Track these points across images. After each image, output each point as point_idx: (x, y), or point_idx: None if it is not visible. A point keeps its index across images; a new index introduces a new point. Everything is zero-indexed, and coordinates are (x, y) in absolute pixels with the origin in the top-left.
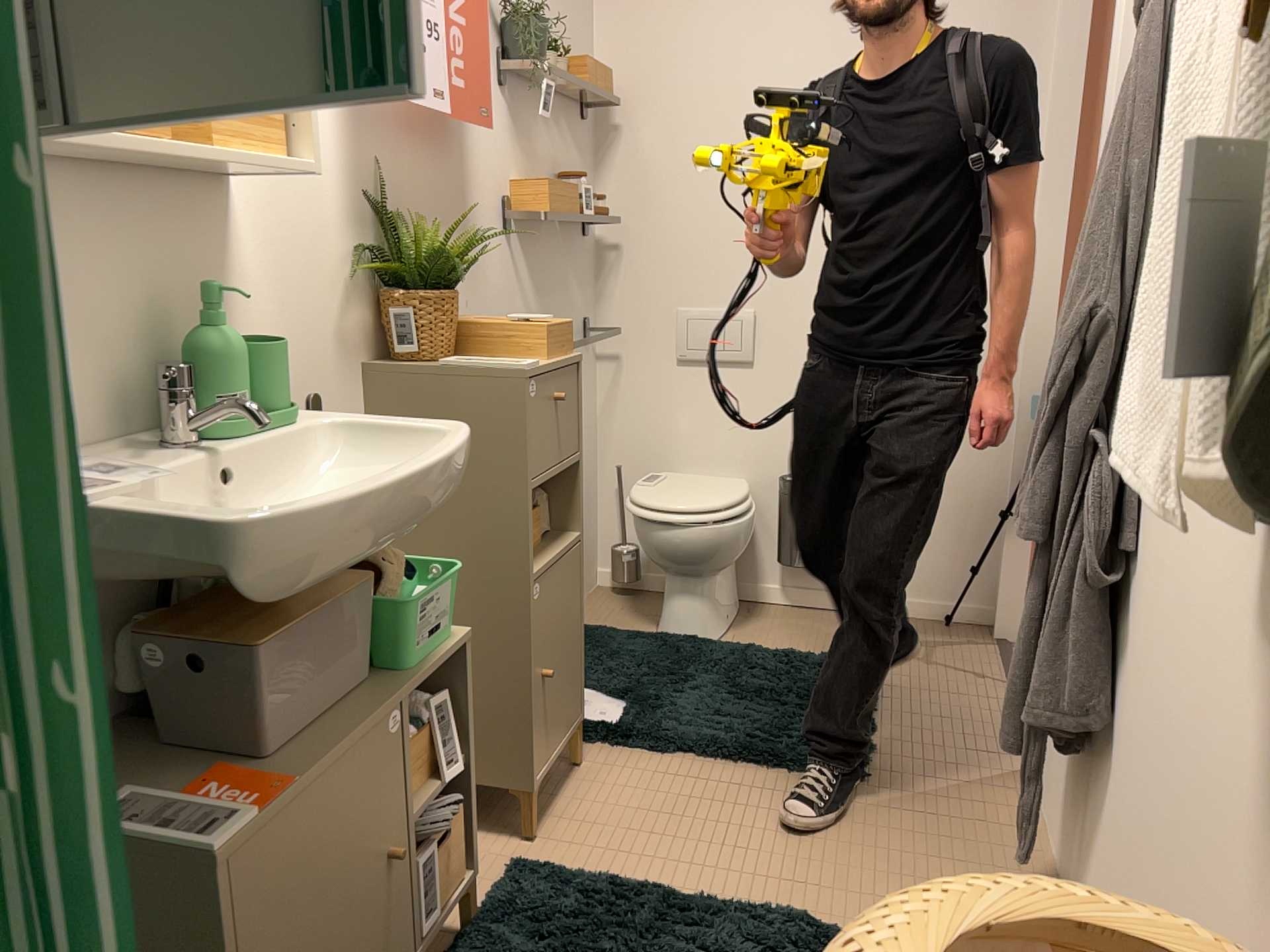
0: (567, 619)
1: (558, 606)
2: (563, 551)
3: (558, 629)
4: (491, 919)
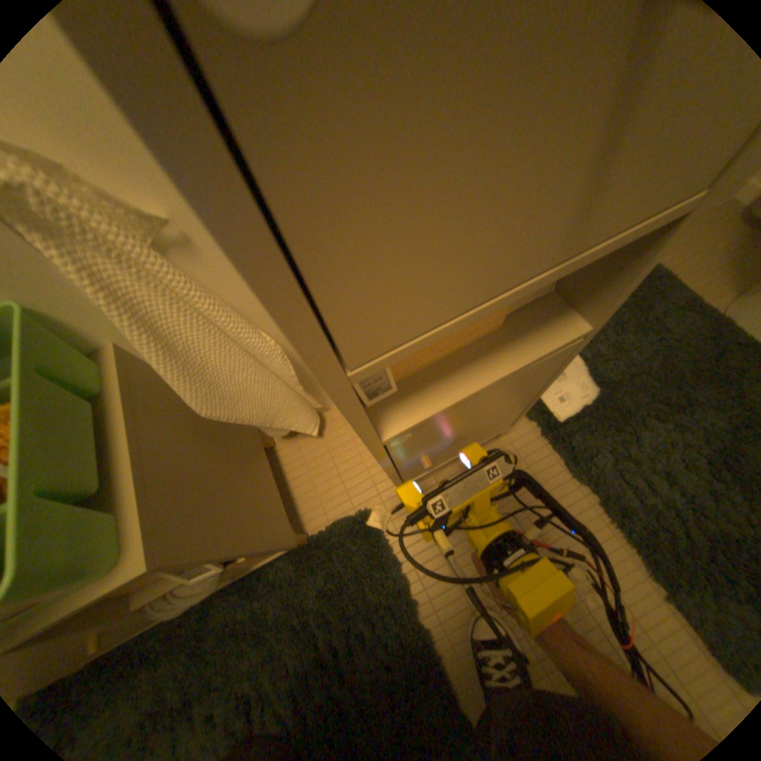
0: (493, 411)
1: (467, 417)
2: (511, 367)
3: (464, 426)
4: (304, 557)
